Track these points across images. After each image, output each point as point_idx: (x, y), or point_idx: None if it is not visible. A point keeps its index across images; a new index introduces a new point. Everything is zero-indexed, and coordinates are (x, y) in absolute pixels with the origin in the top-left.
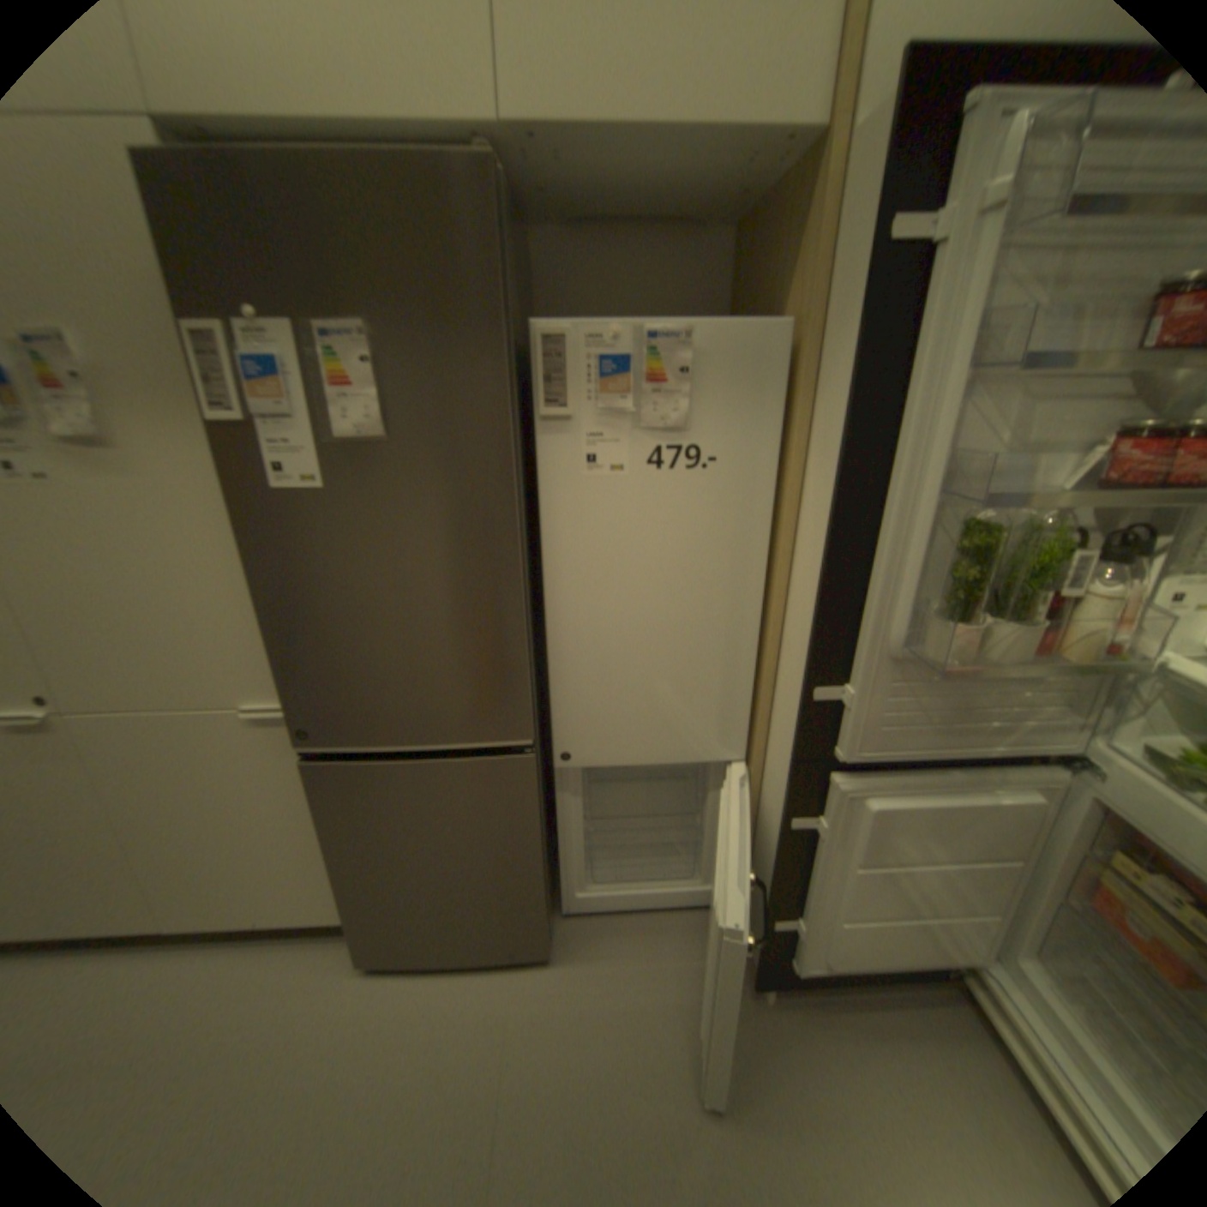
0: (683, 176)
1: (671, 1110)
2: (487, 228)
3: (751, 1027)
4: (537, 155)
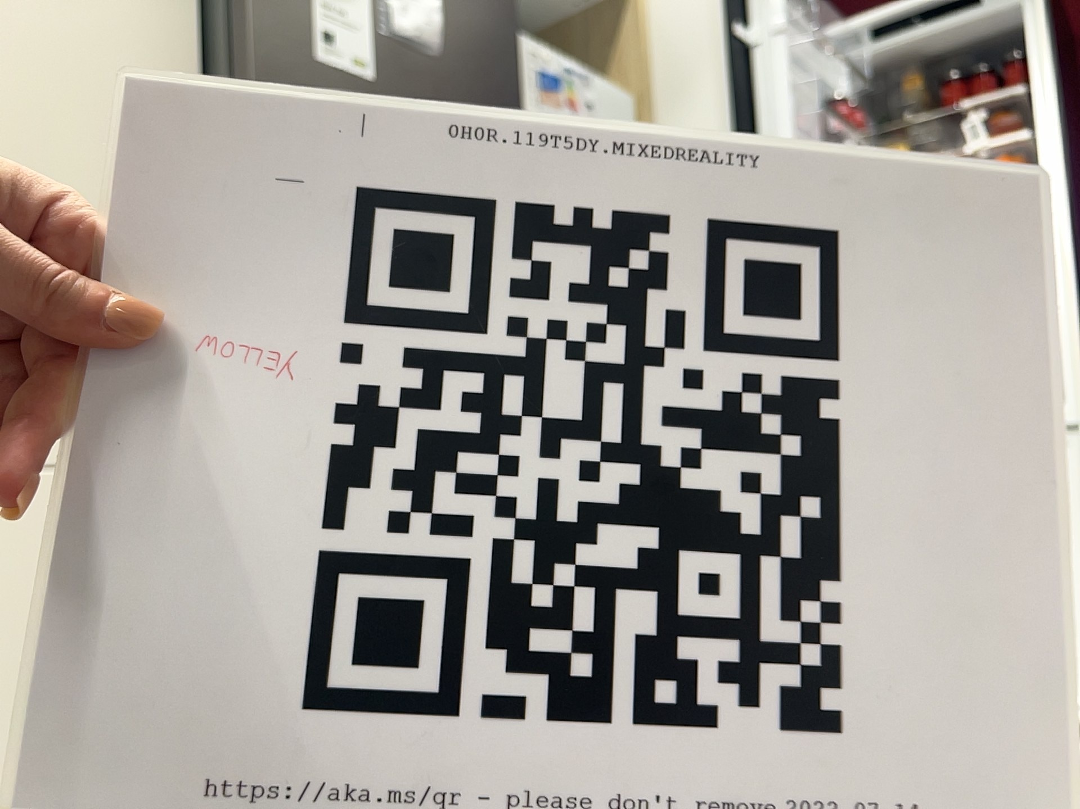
0: None
1: None
2: None
3: None
4: None
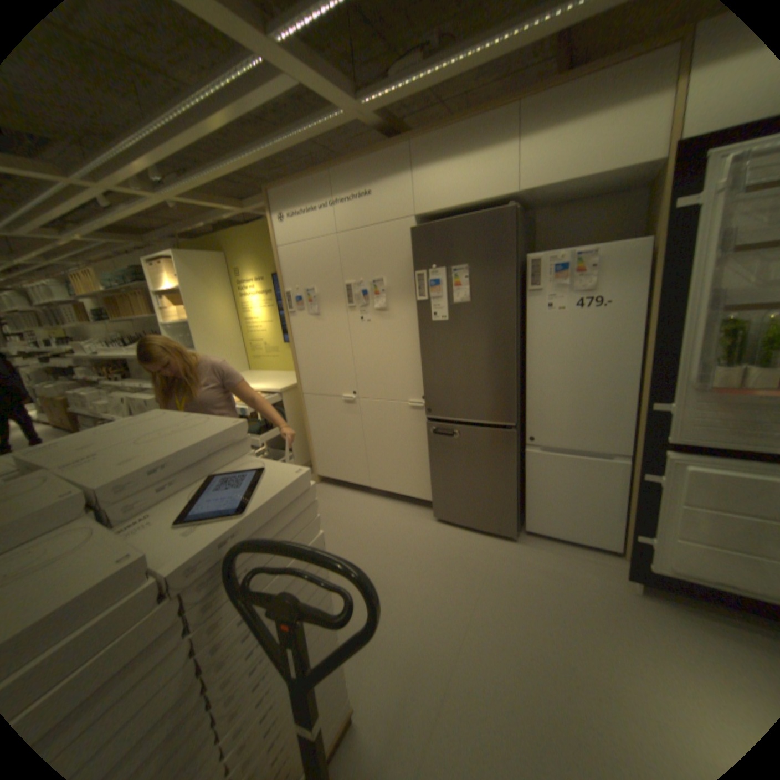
0: (605, 183)
1: (568, 607)
2: (512, 230)
3: (624, 599)
4: (536, 195)
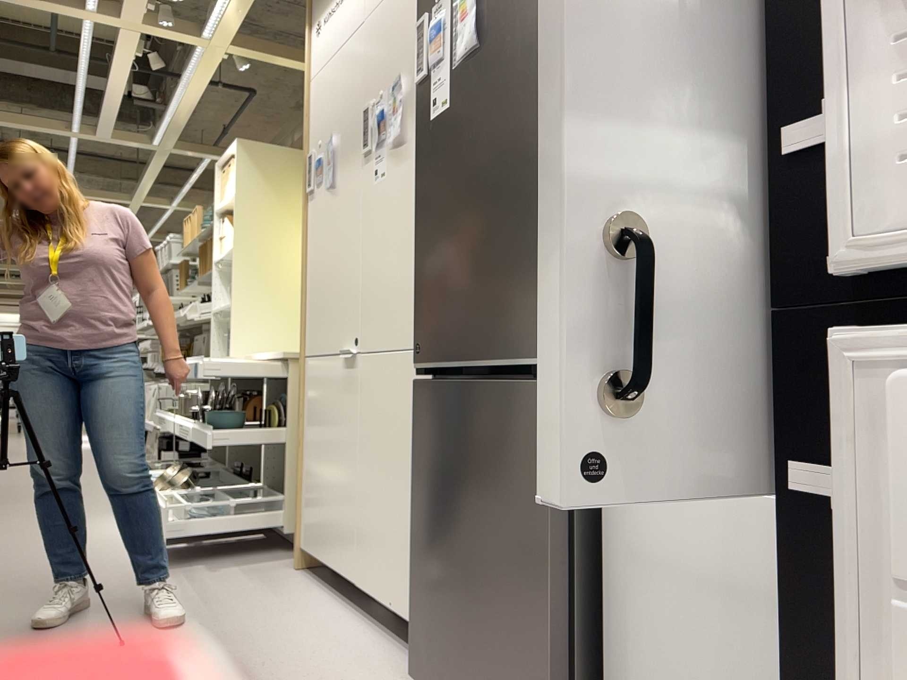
0: None
1: None
2: None
3: None
4: None
